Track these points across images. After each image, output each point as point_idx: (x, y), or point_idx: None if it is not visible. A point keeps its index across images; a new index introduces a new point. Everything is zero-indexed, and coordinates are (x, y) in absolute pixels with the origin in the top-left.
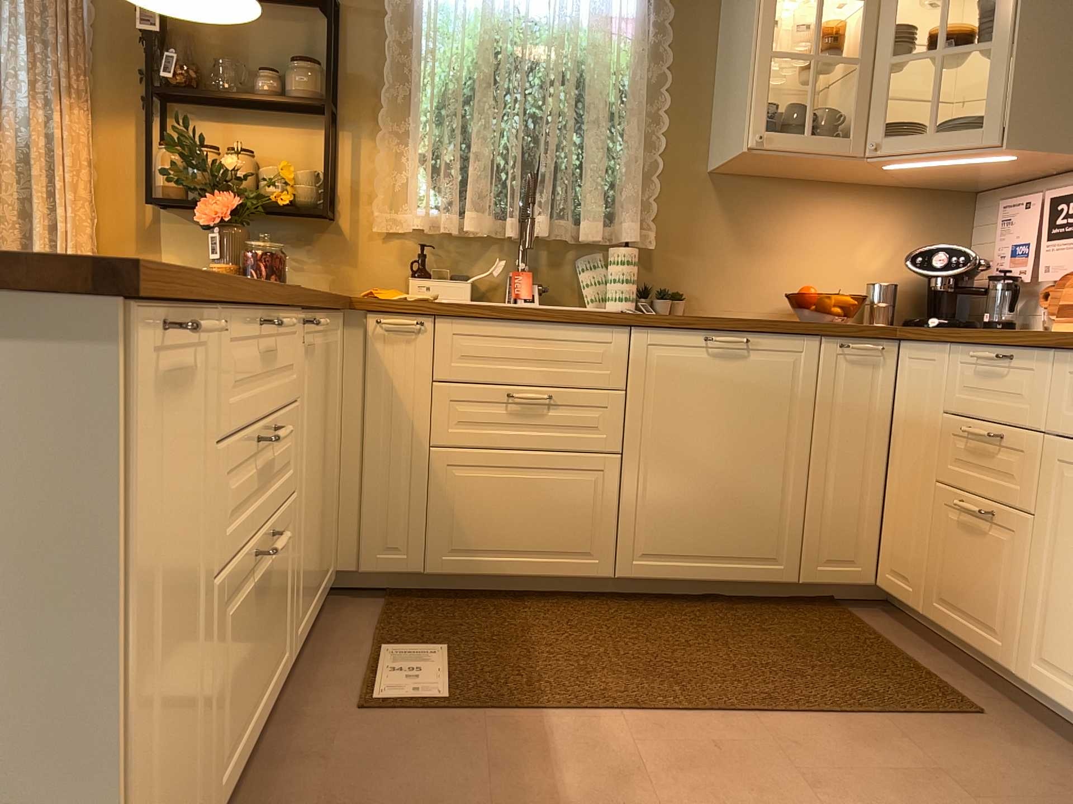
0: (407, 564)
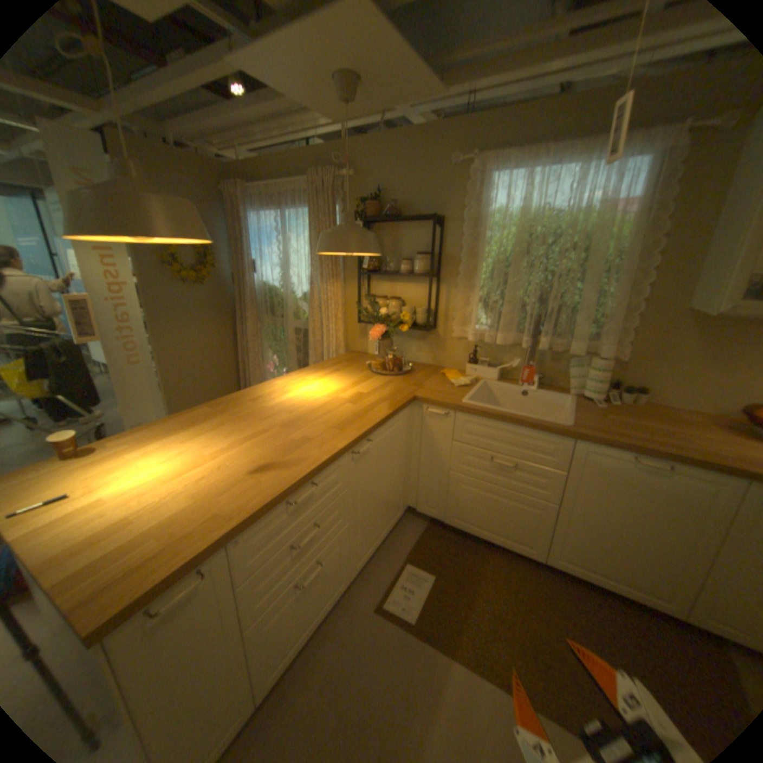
0: (436, 516)
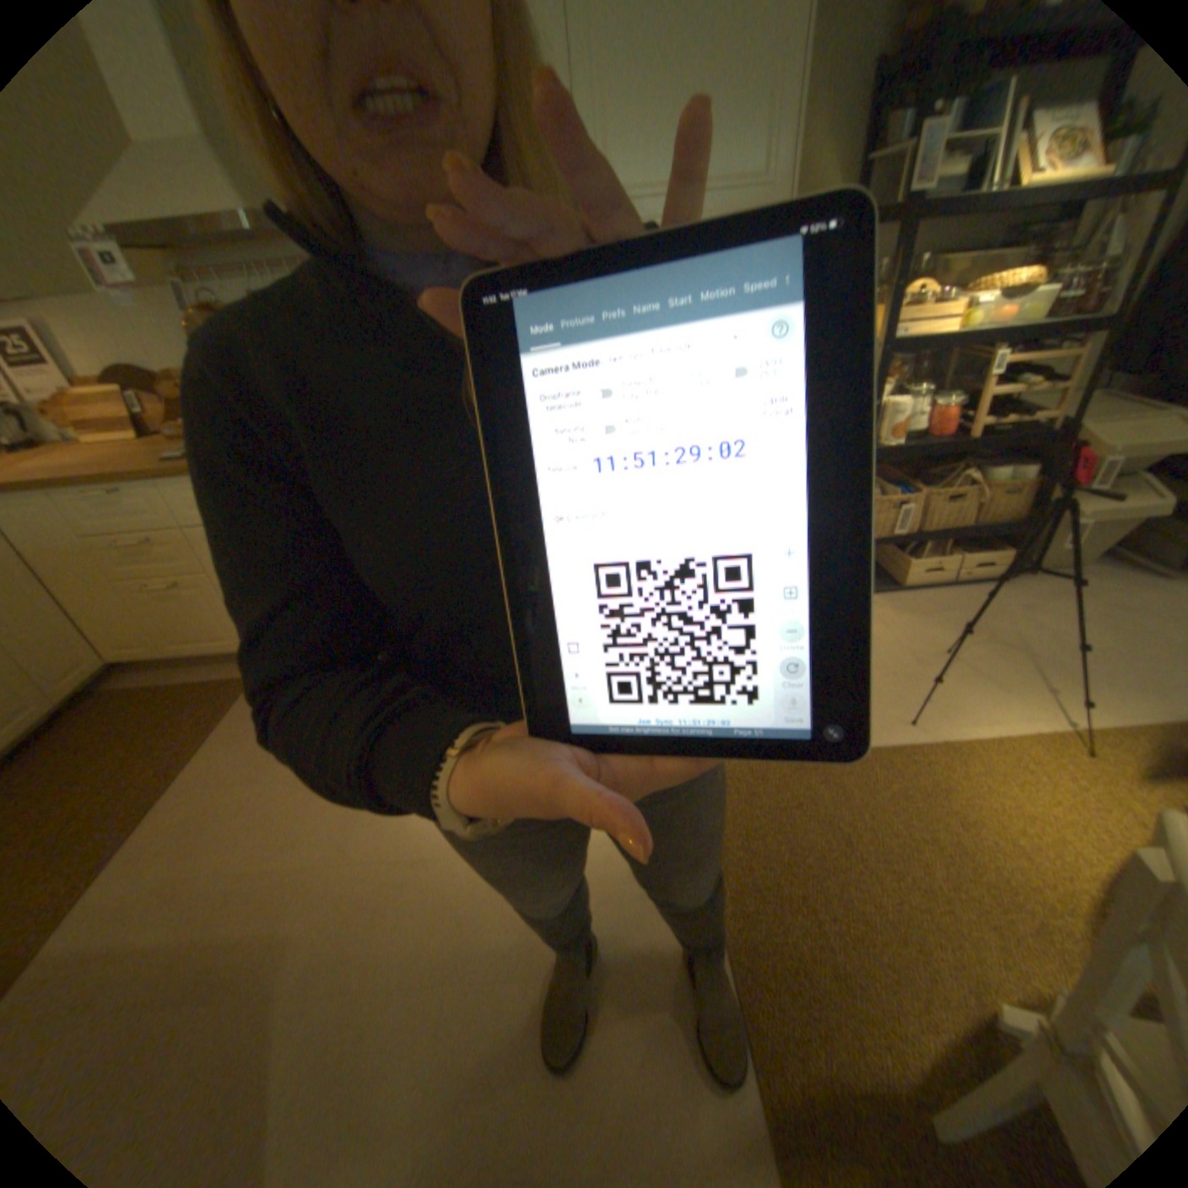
0: None
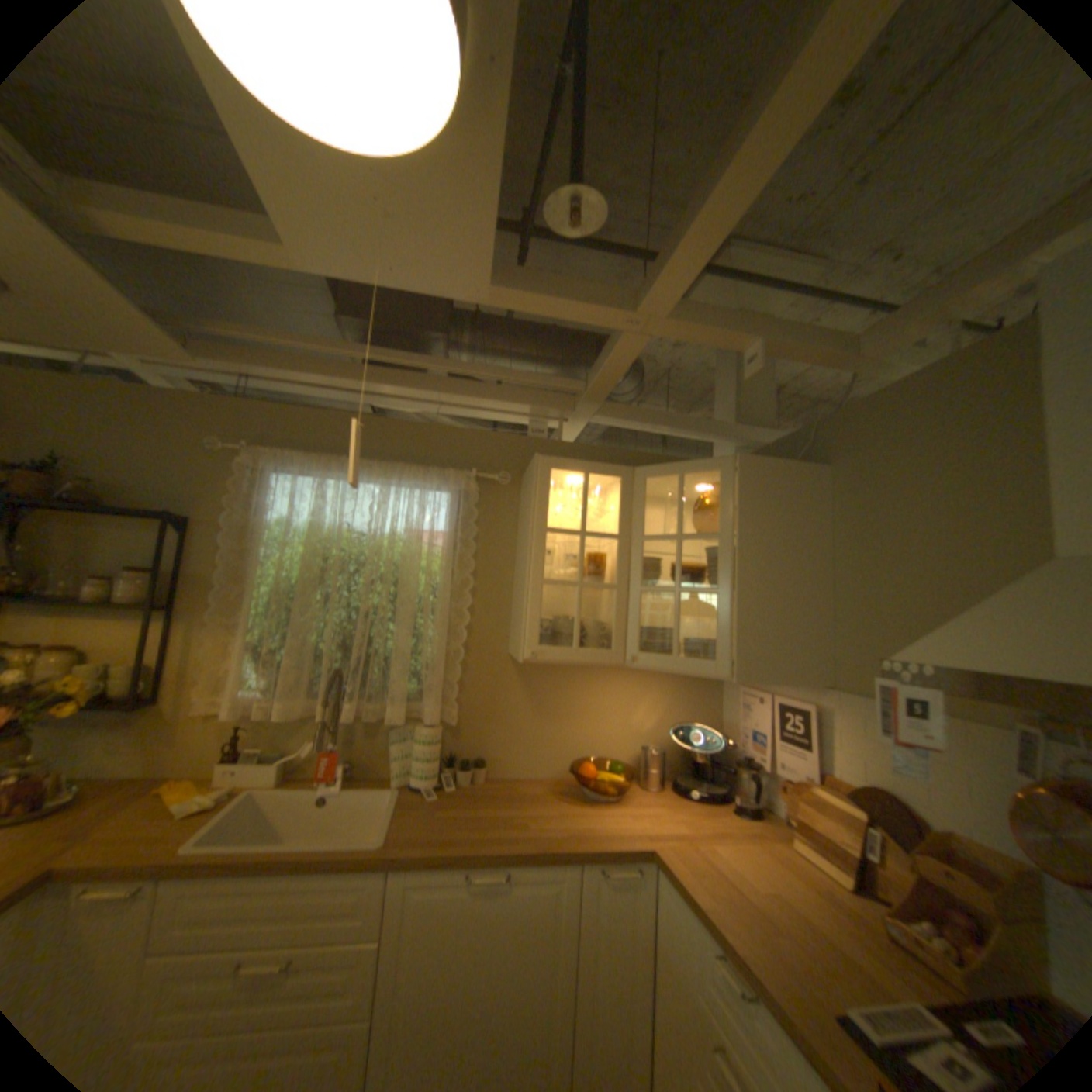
0: None
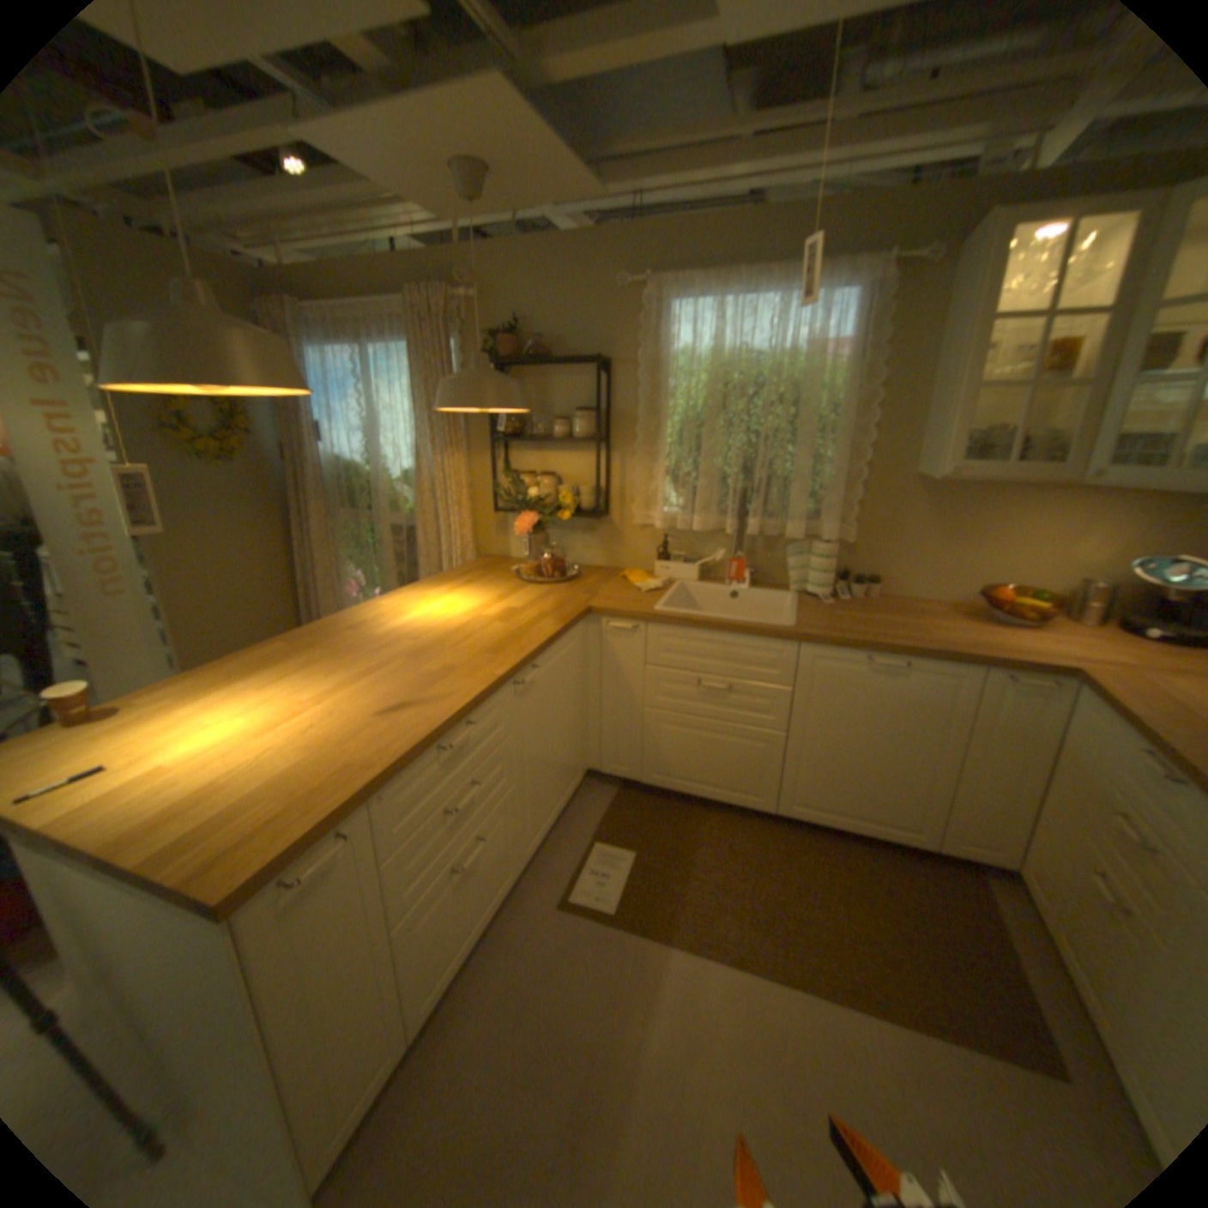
0: (630, 774)
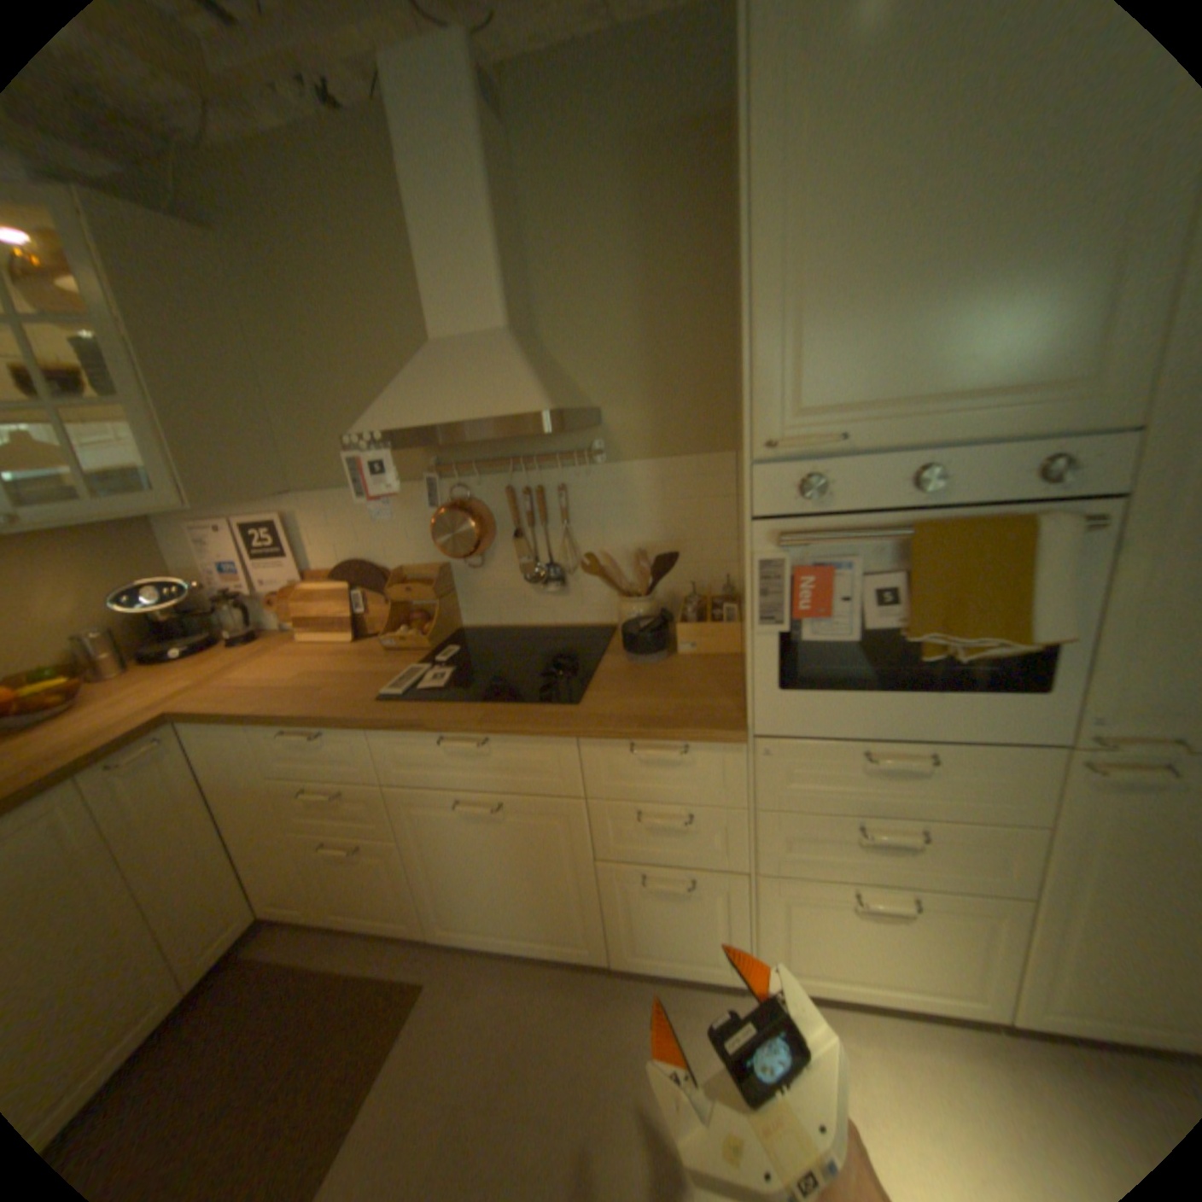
0: None
